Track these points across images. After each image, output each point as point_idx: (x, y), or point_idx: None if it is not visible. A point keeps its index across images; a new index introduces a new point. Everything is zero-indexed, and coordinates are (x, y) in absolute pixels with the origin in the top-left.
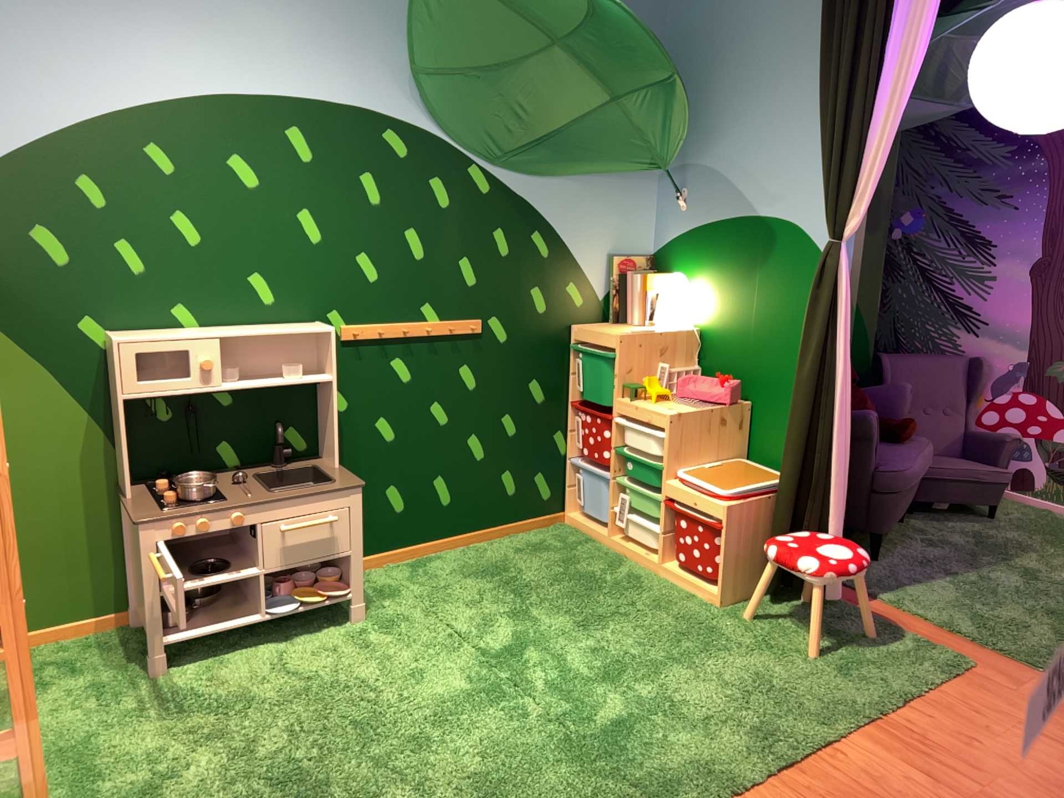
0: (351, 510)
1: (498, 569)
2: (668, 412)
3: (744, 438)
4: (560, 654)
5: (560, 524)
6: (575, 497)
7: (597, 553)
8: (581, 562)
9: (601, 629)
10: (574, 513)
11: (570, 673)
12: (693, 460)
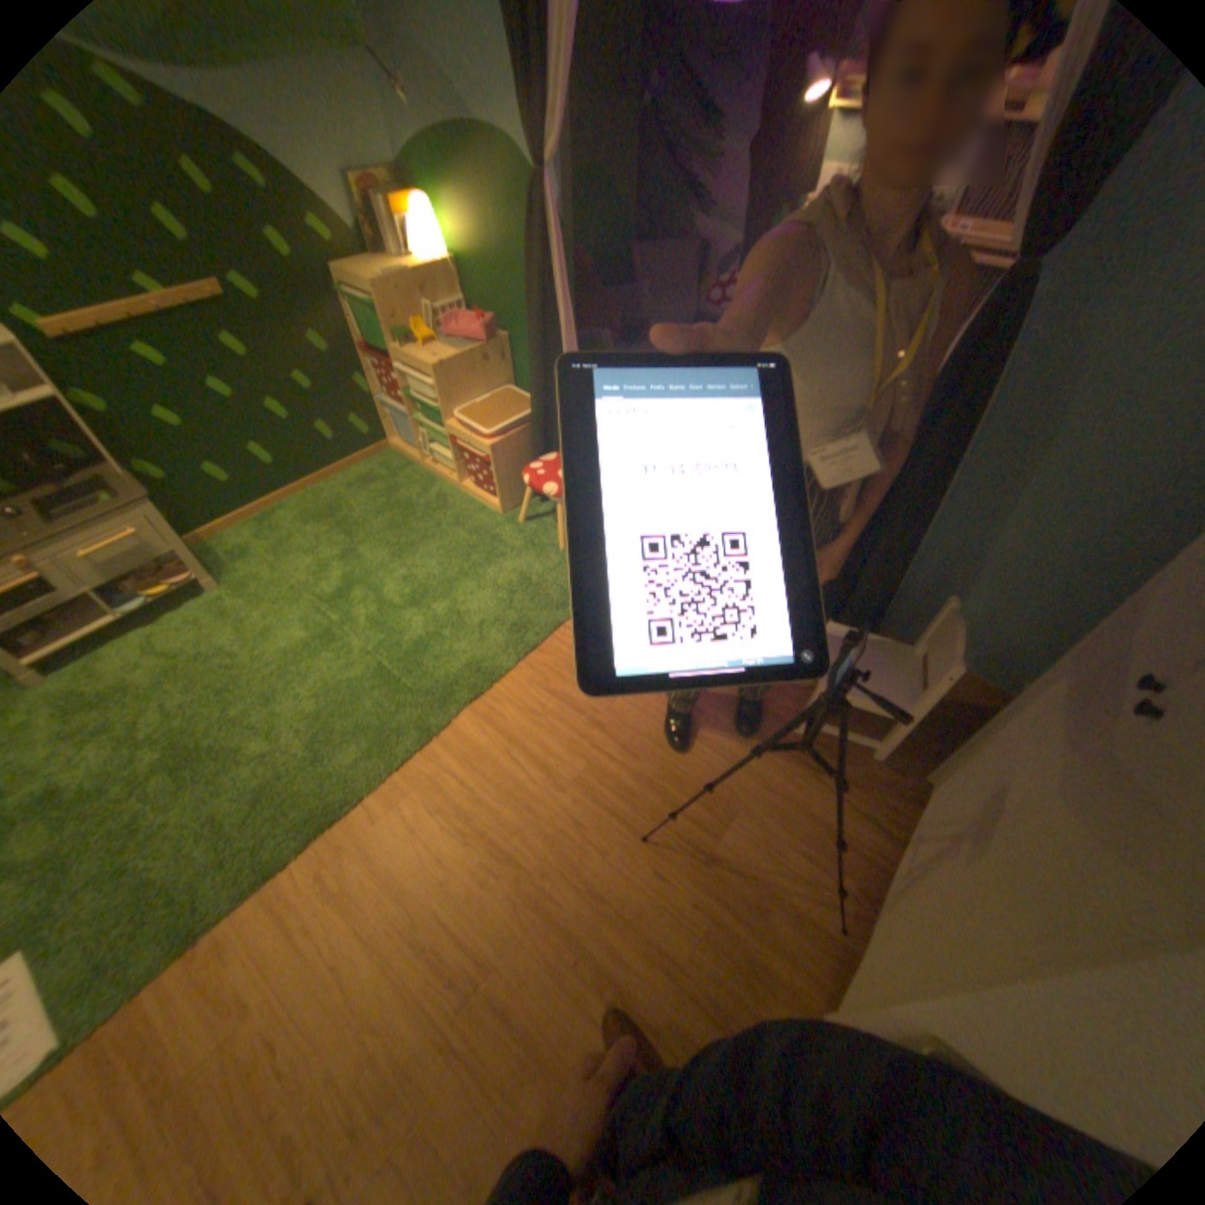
0: (147, 519)
1: (332, 510)
2: (429, 364)
3: (507, 369)
4: (377, 589)
5: (385, 452)
6: (388, 430)
7: (413, 479)
8: (400, 490)
9: (410, 556)
10: (394, 440)
11: (384, 606)
12: (464, 400)
